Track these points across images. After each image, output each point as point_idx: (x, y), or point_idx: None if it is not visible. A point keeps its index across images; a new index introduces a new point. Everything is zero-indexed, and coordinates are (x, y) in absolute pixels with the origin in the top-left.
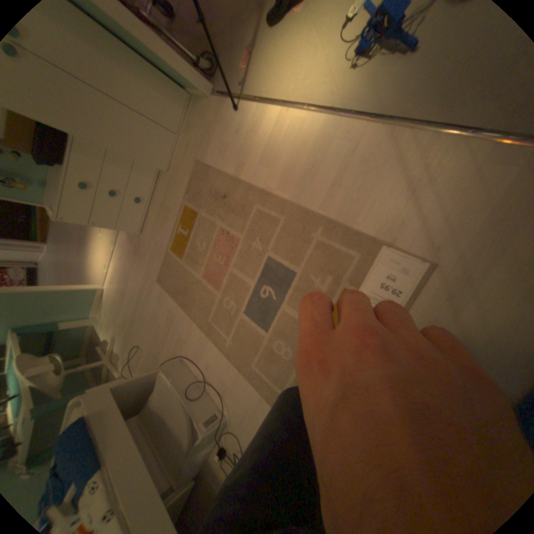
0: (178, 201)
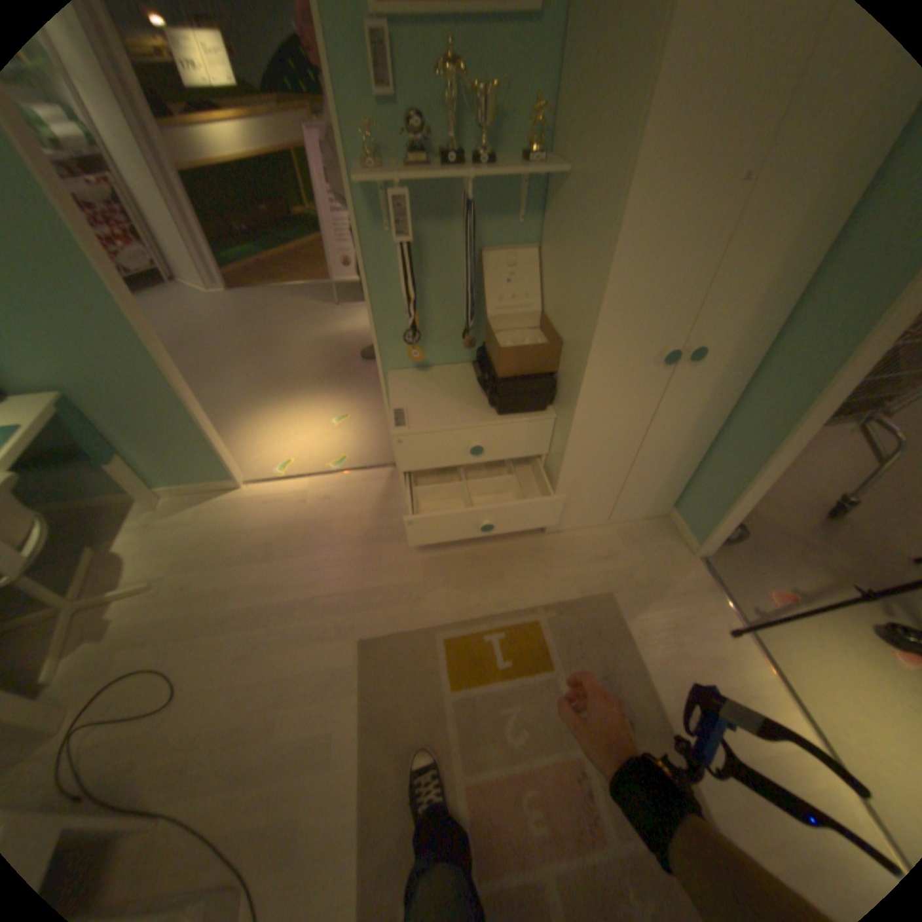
0: (530, 600)
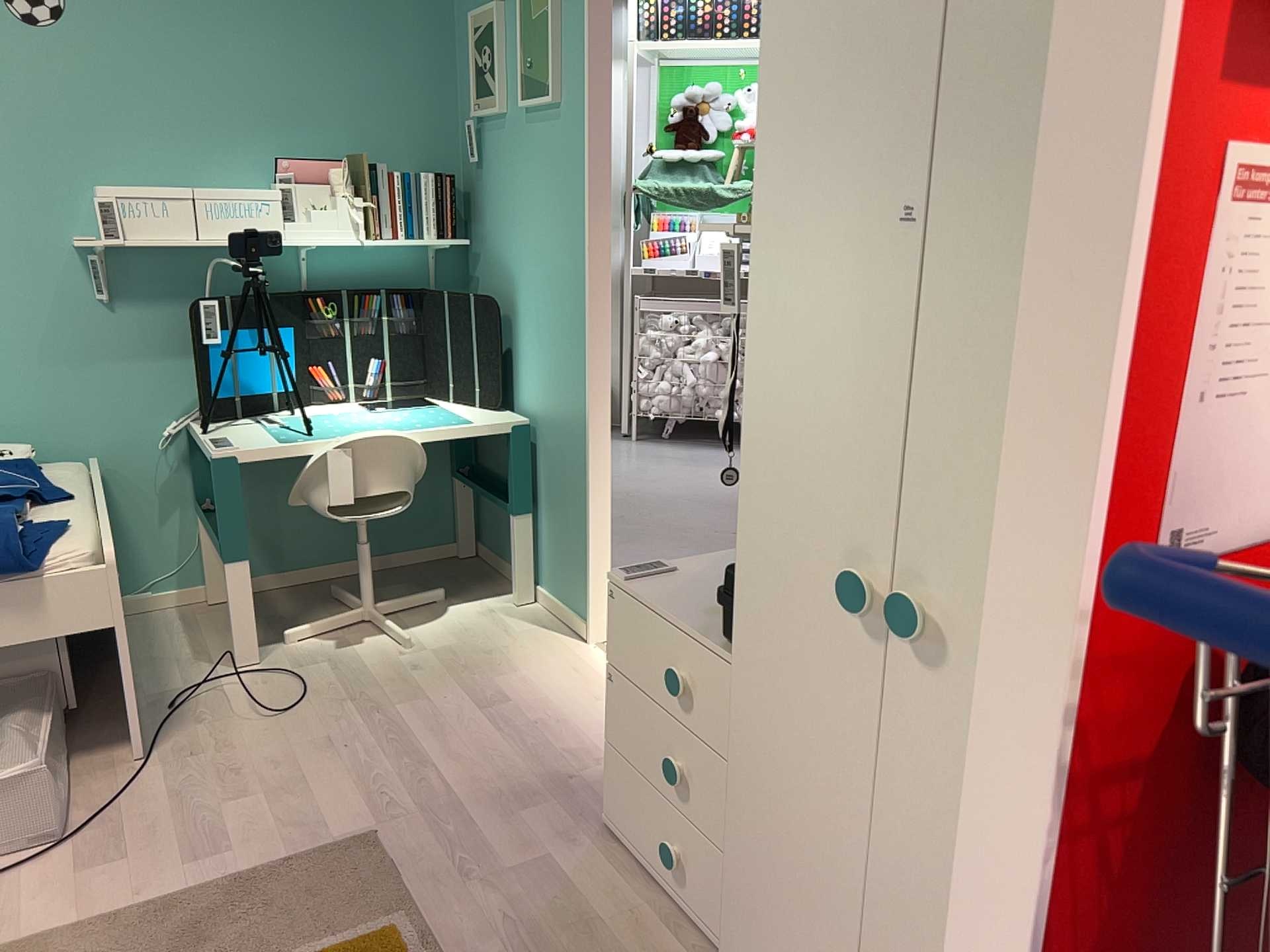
0: None
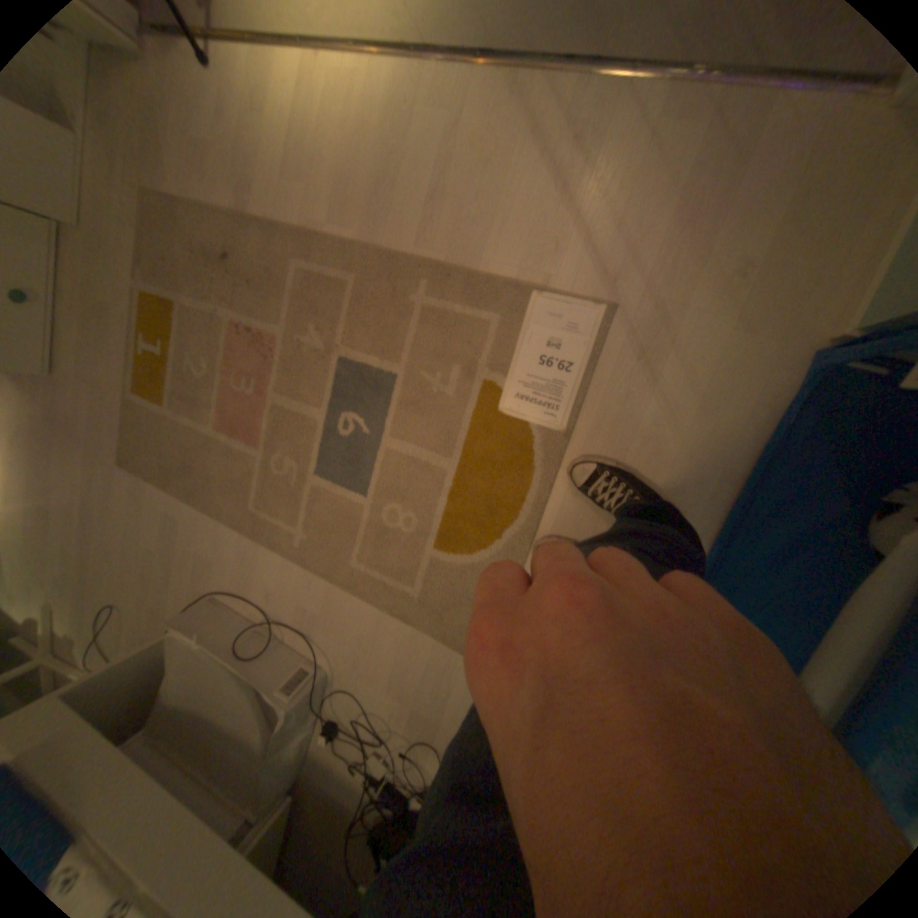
0: (123, 286)
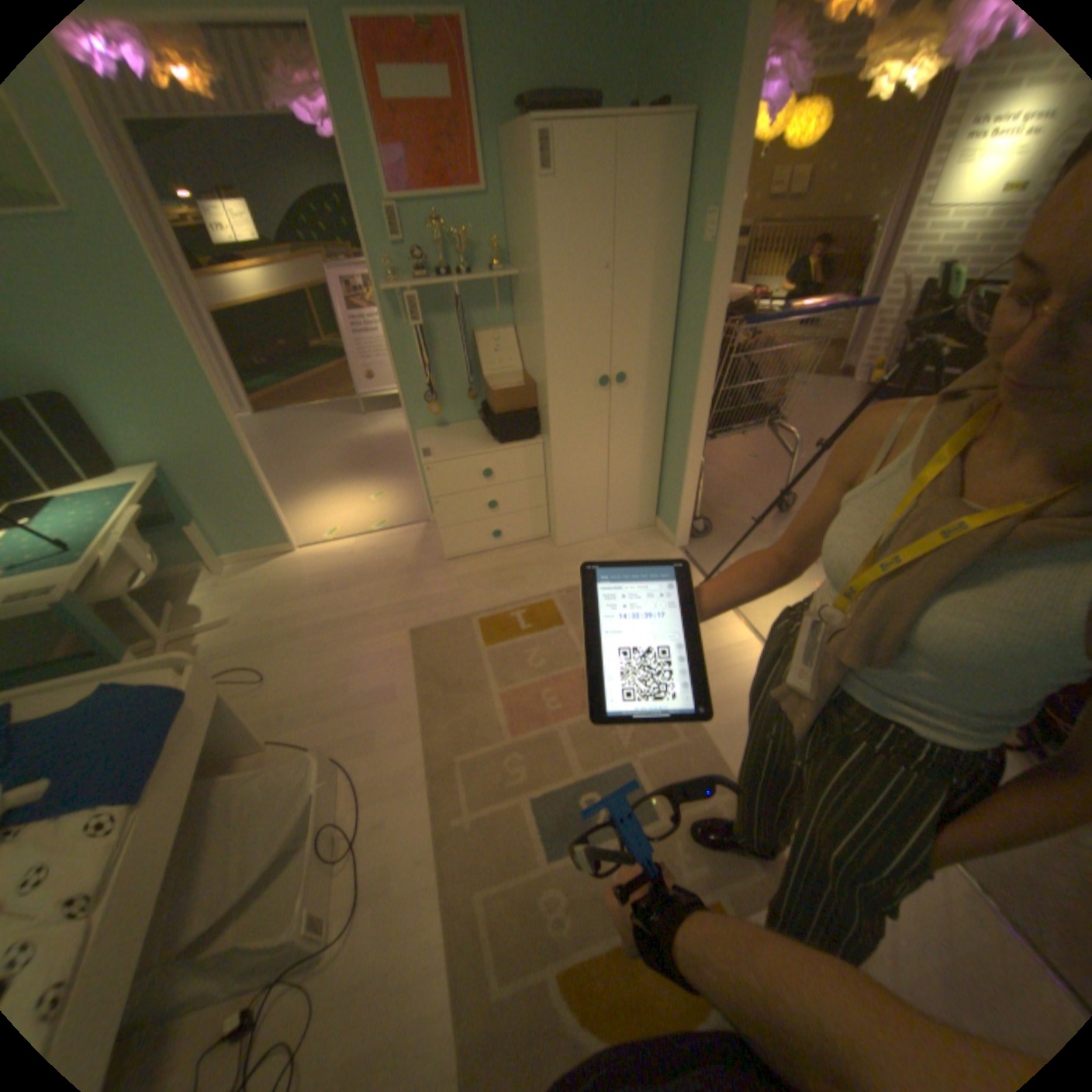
0: (545, 589)
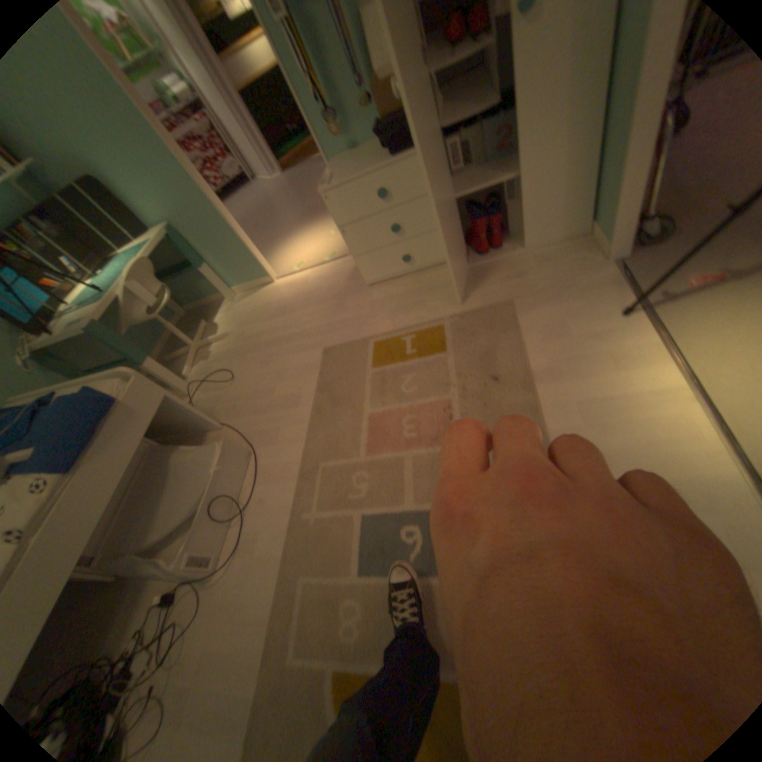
0: (440, 313)
